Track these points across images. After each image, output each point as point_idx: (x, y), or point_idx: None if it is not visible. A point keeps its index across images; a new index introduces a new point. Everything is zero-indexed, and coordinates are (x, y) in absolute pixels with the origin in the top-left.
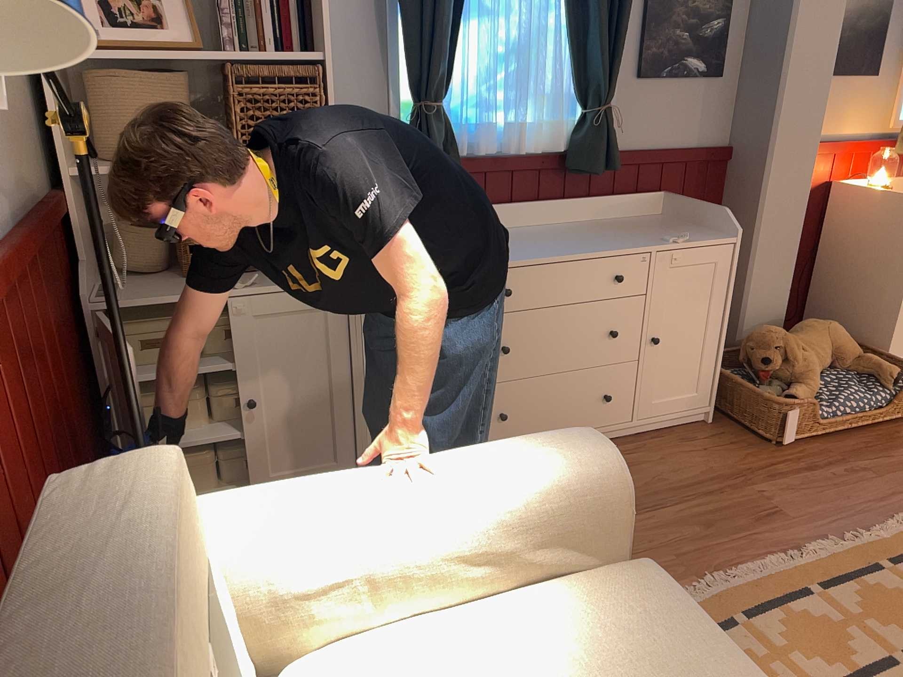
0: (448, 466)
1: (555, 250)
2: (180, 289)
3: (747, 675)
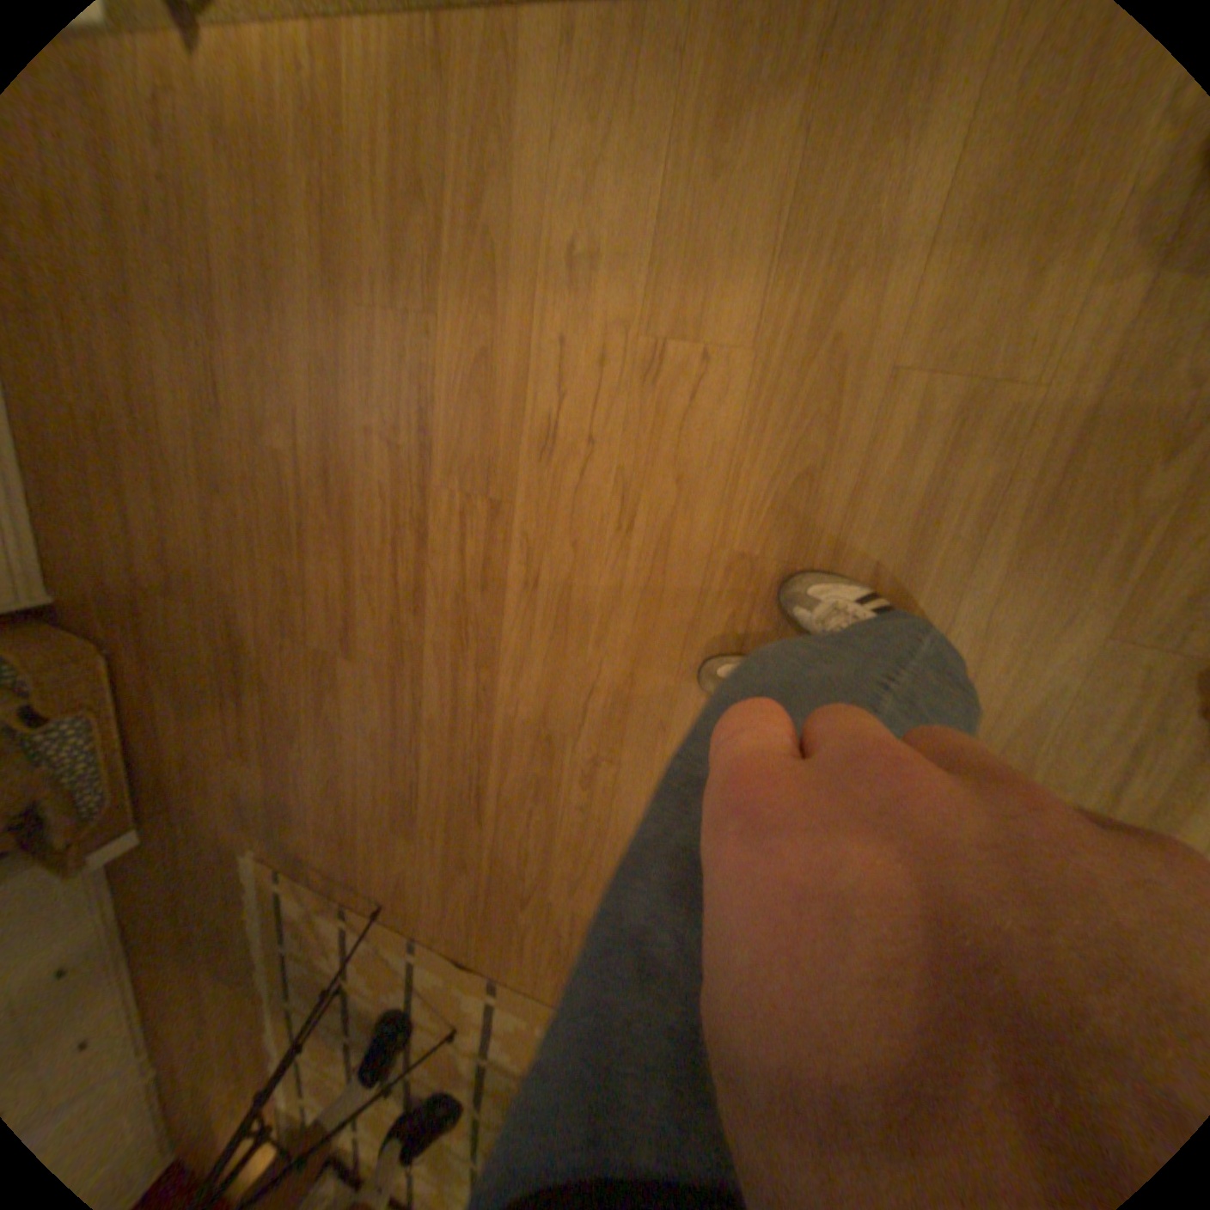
0: None
1: None
2: None
3: None
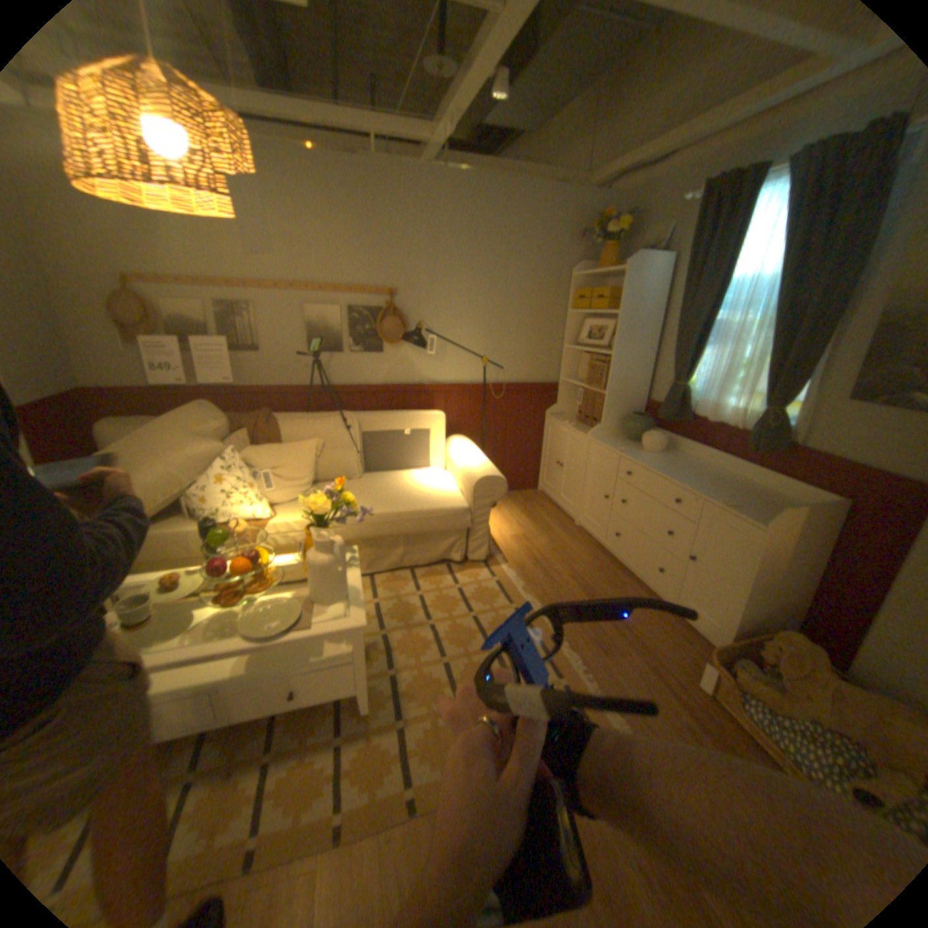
0: (476, 459)
1: (665, 470)
2: (564, 421)
3: (423, 509)
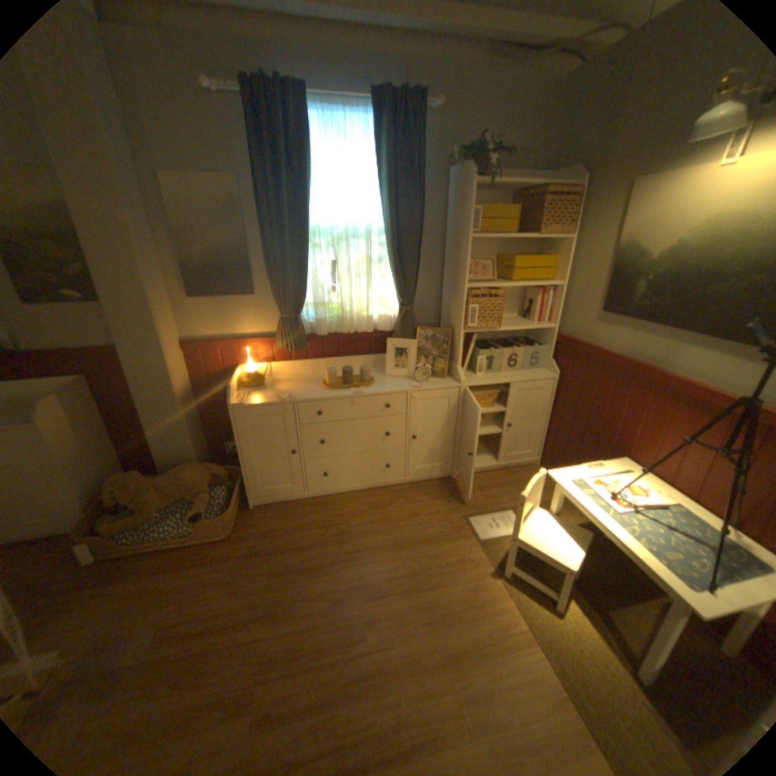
0: None
1: None
2: None
3: None
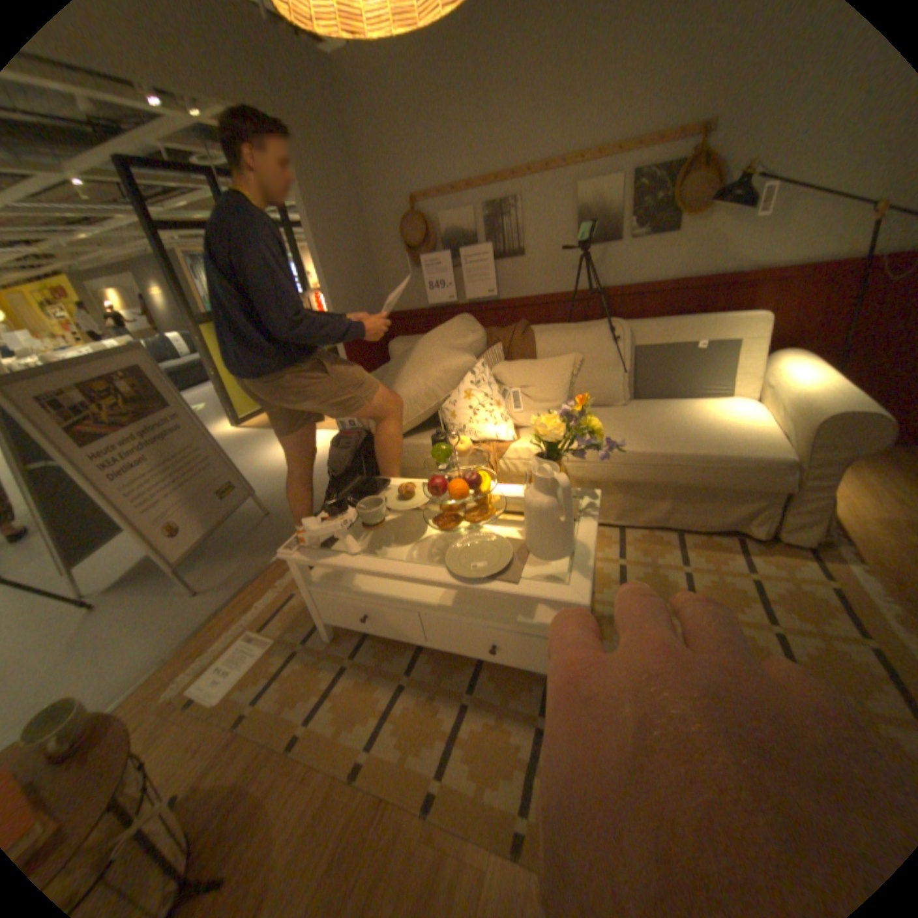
0: (827, 383)
1: None
2: None
3: (711, 454)
